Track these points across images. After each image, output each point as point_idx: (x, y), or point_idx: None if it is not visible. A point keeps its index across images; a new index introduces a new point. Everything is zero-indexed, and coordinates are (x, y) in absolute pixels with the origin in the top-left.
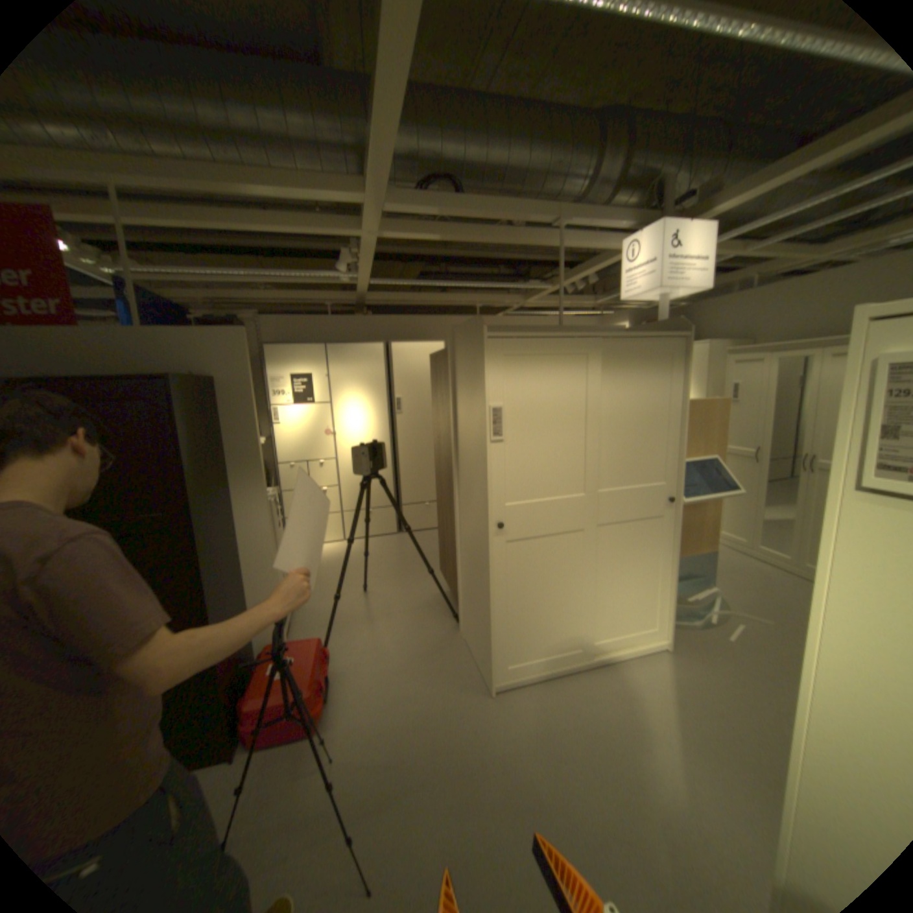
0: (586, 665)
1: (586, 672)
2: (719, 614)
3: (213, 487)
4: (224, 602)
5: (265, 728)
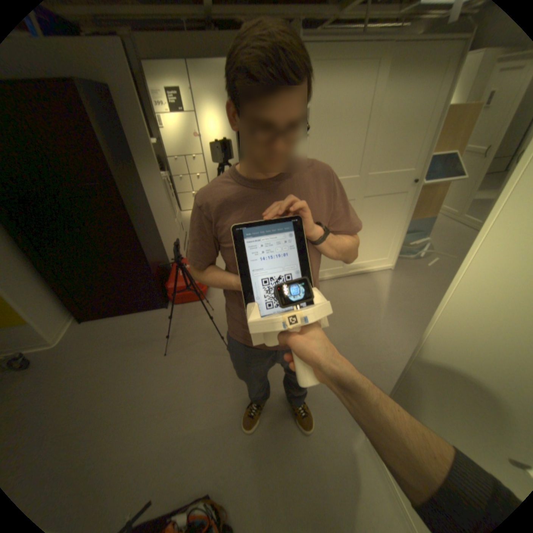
0: (344, 274)
1: (343, 277)
2: (427, 251)
3: (126, 168)
4: (148, 236)
5: (180, 295)
